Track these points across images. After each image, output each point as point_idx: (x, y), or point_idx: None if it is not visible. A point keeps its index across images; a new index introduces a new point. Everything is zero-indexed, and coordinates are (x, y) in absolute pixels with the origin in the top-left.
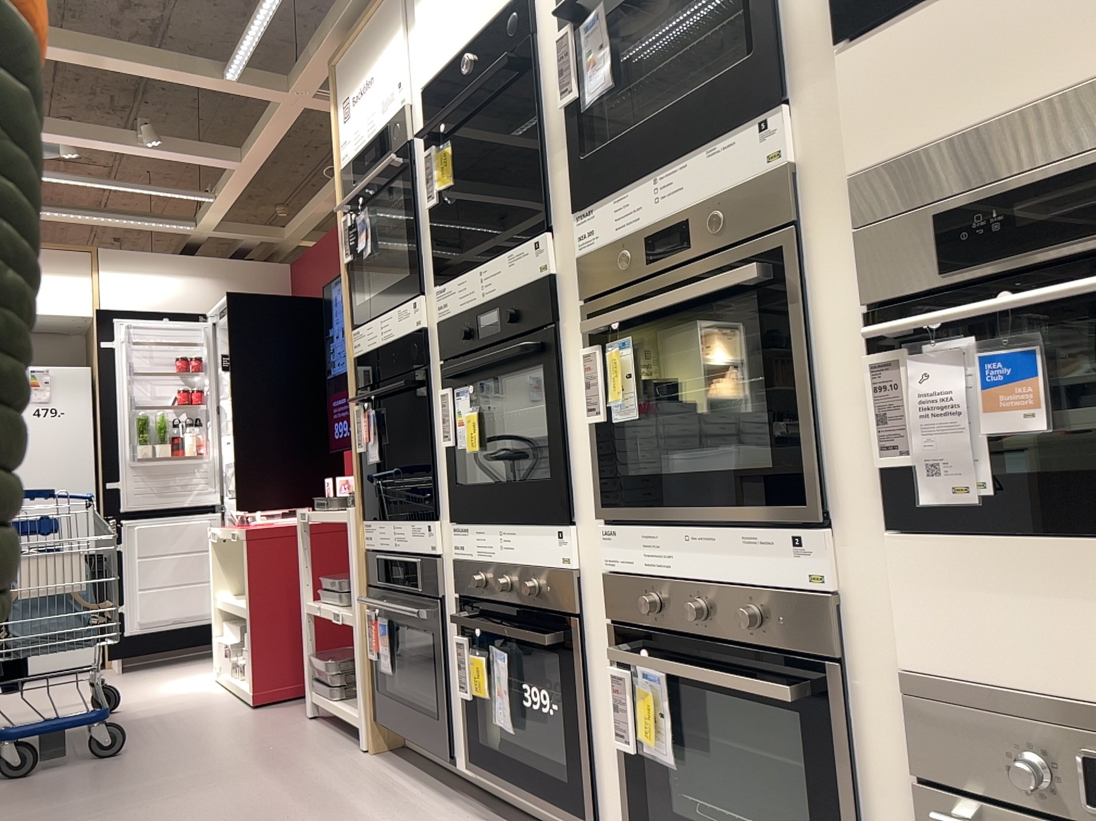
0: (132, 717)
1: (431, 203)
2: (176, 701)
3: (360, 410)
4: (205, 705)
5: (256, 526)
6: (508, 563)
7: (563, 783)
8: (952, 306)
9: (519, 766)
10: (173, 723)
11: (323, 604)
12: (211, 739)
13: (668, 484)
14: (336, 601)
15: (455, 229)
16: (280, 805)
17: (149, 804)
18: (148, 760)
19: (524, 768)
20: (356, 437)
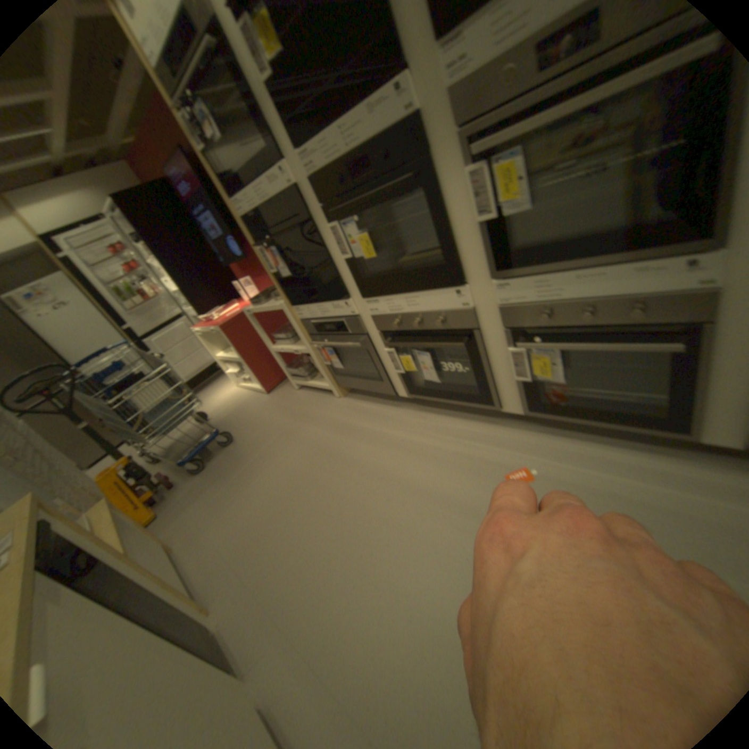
0: (217, 420)
1: (260, 73)
2: (228, 404)
3: (261, 247)
4: (243, 401)
5: (216, 320)
6: (416, 310)
7: (468, 391)
8: None
9: (442, 391)
10: (238, 416)
11: (280, 346)
12: (264, 417)
13: (560, 245)
14: (285, 342)
15: (289, 93)
16: (328, 438)
17: (270, 461)
18: (246, 438)
19: (446, 391)
20: (266, 264)
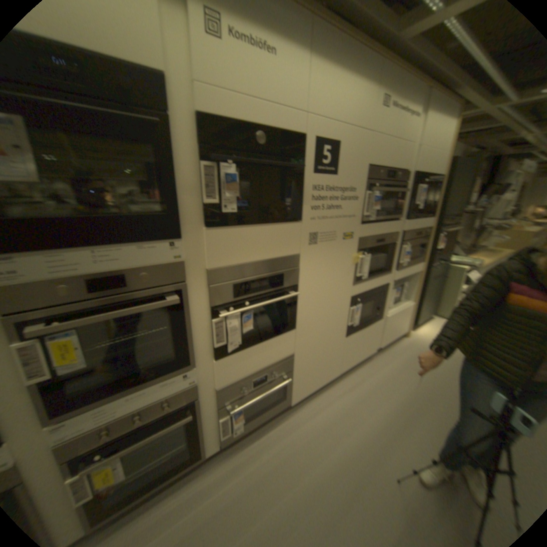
0: None
1: None
2: None
3: None
4: None
5: None
6: None
7: None
8: (234, 306)
9: None
10: None
11: None
12: None
13: (109, 386)
14: None
15: None
16: None
17: None
18: None
19: None
20: None
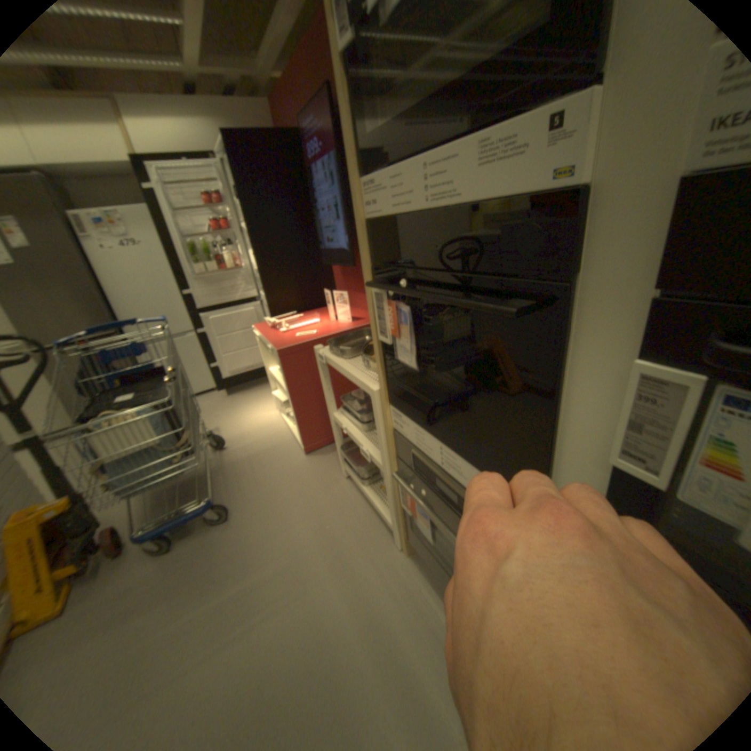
0: (233, 458)
1: None
2: (258, 438)
3: (383, 294)
4: (275, 445)
5: (284, 334)
6: None
7: None
8: None
9: None
10: (257, 470)
11: (347, 423)
12: (284, 502)
13: None
14: (356, 419)
15: None
16: (352, 659)
17: (248, 630)
18: (244, 532)
19: None
20: (379, 324)
